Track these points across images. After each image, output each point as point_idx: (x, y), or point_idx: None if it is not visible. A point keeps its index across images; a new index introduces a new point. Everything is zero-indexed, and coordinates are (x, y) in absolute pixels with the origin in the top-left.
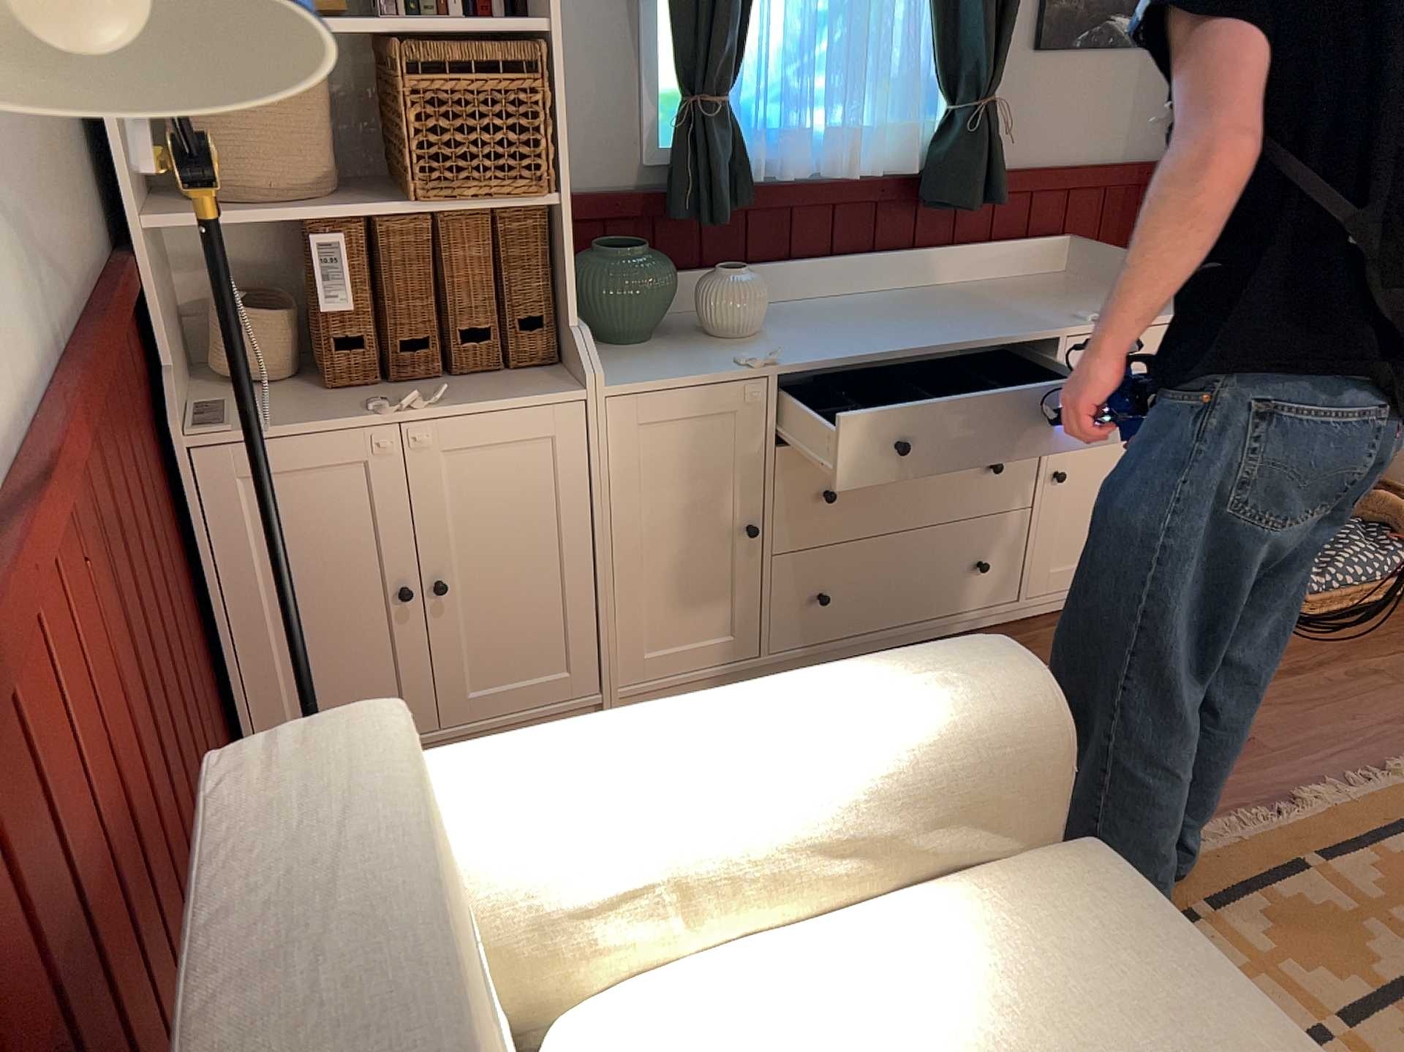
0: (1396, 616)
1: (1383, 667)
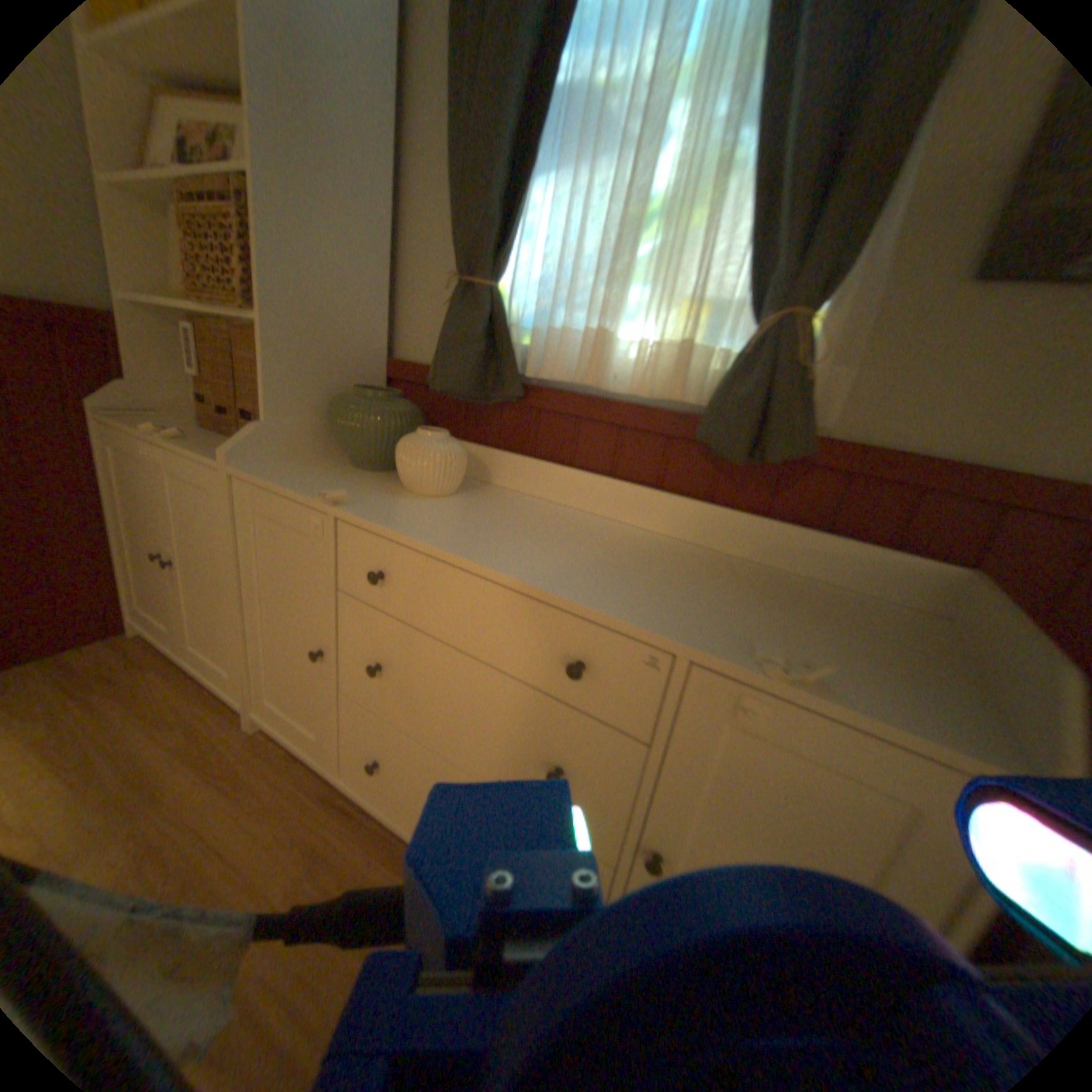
0: None
1: None
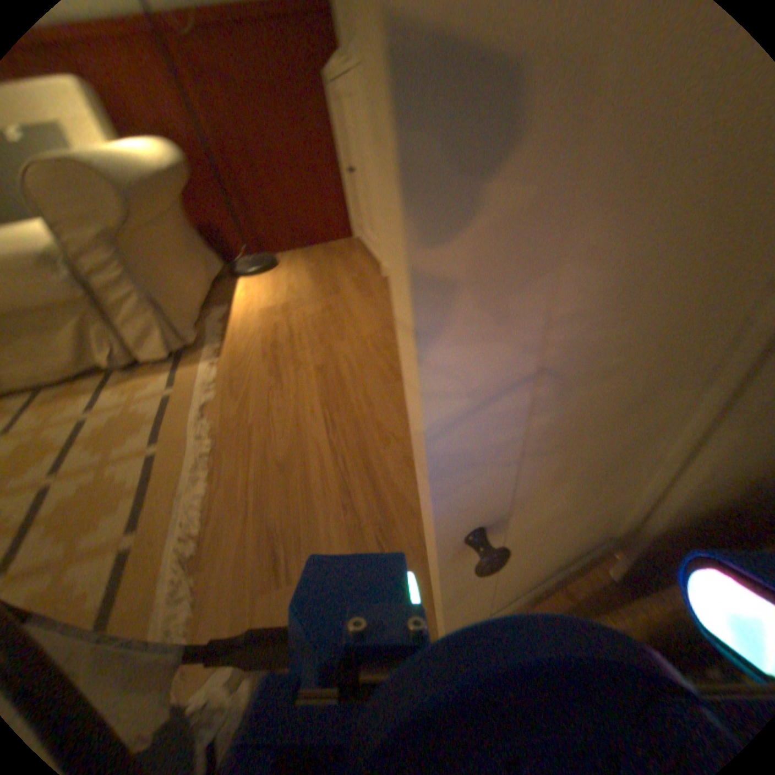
0: None
1: None
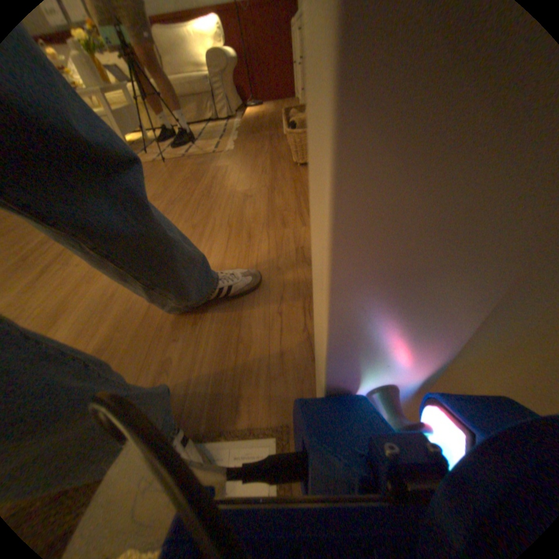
0: (285, 157)
1: (263, 150)
